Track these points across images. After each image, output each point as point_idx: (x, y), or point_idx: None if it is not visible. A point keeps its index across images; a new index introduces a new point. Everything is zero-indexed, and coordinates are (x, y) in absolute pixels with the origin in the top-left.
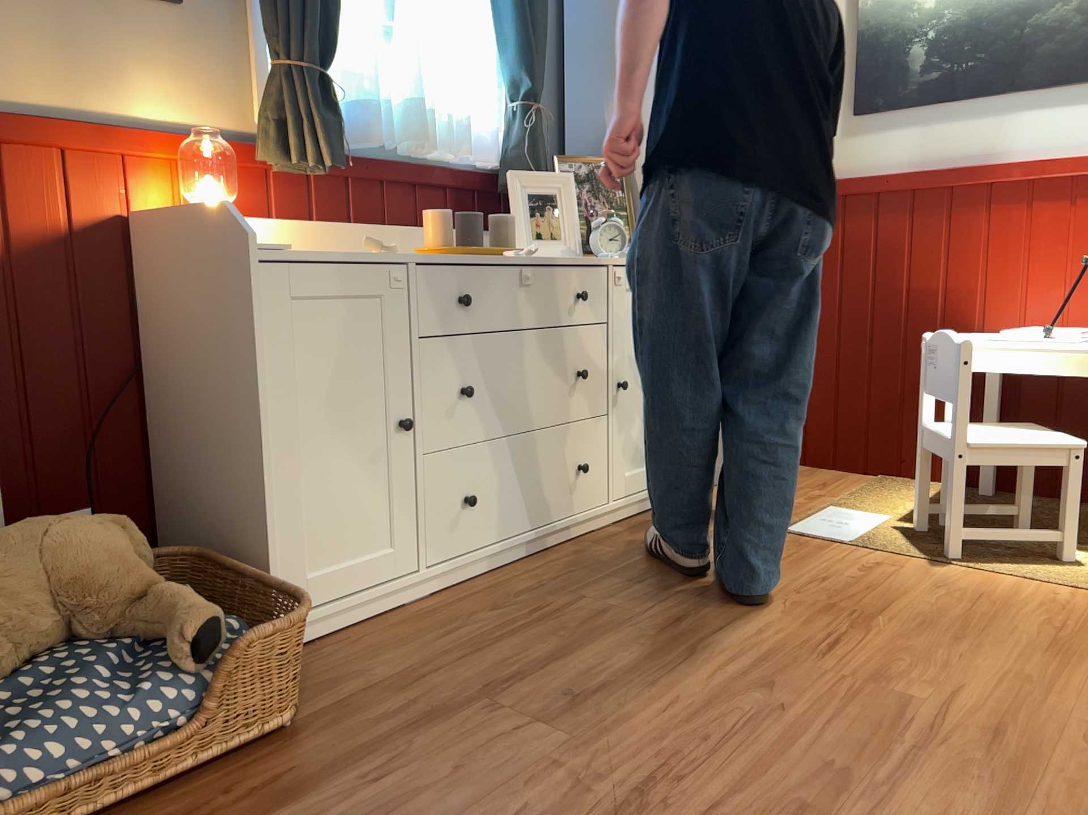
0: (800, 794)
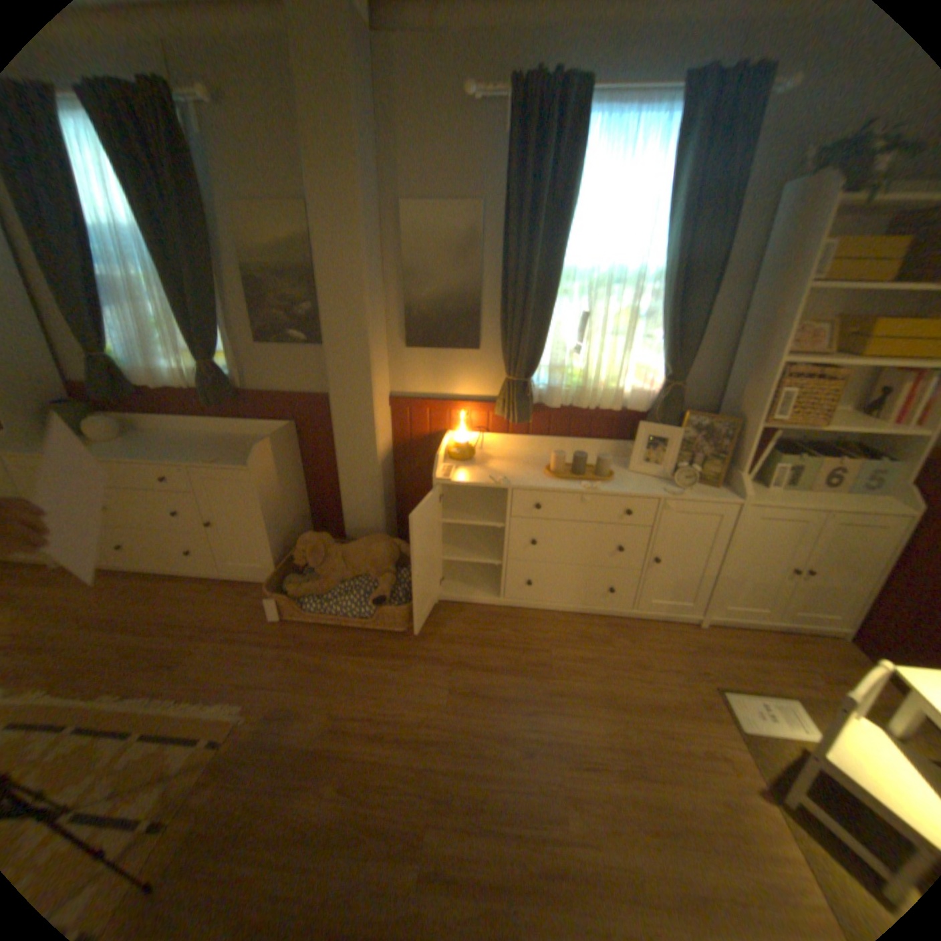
0: (460, 798)
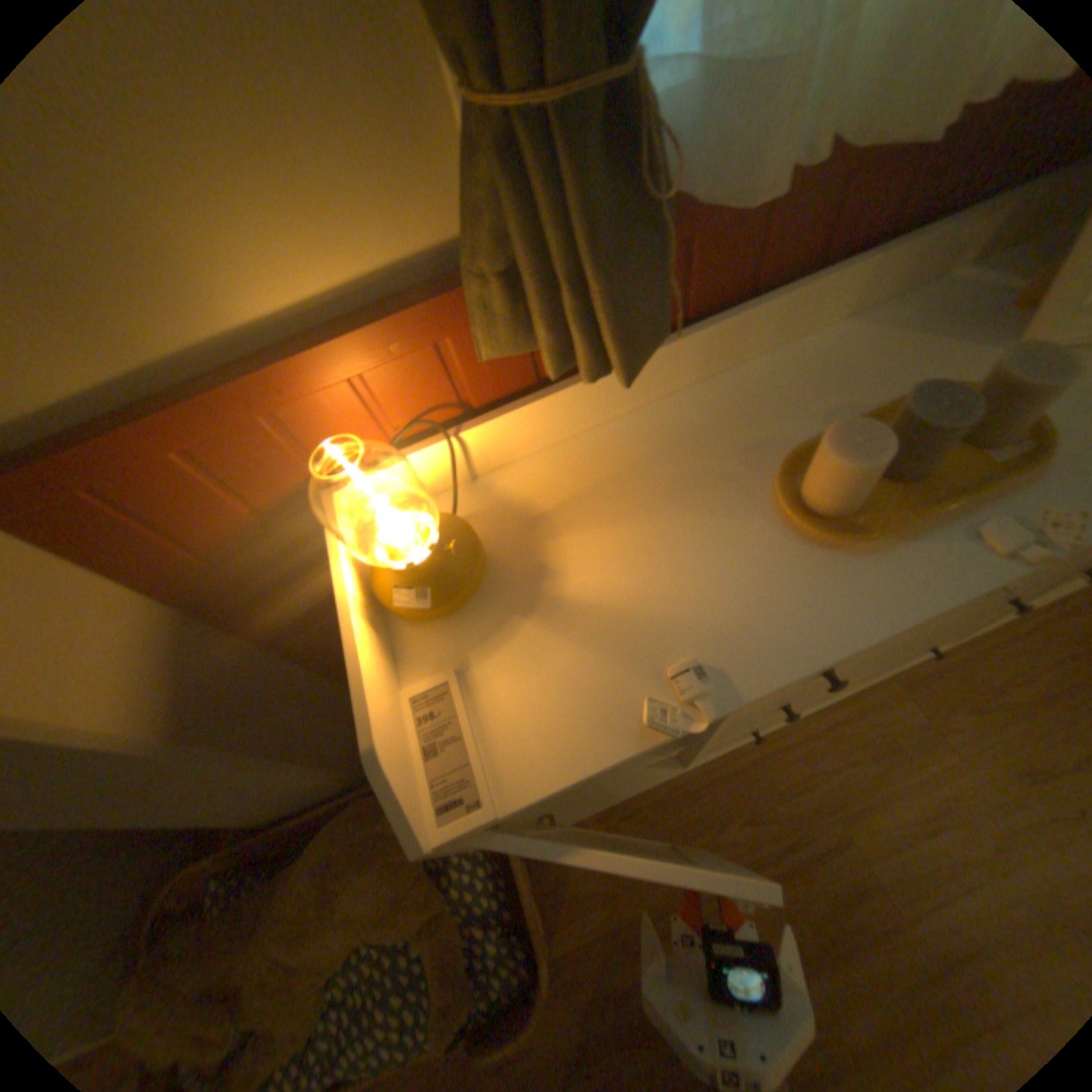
0: None
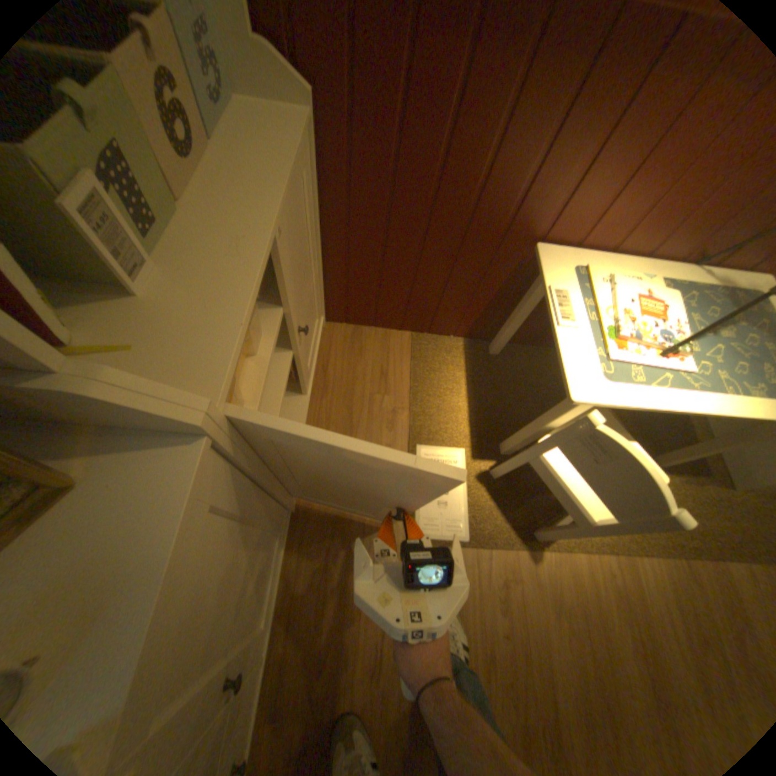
0: None
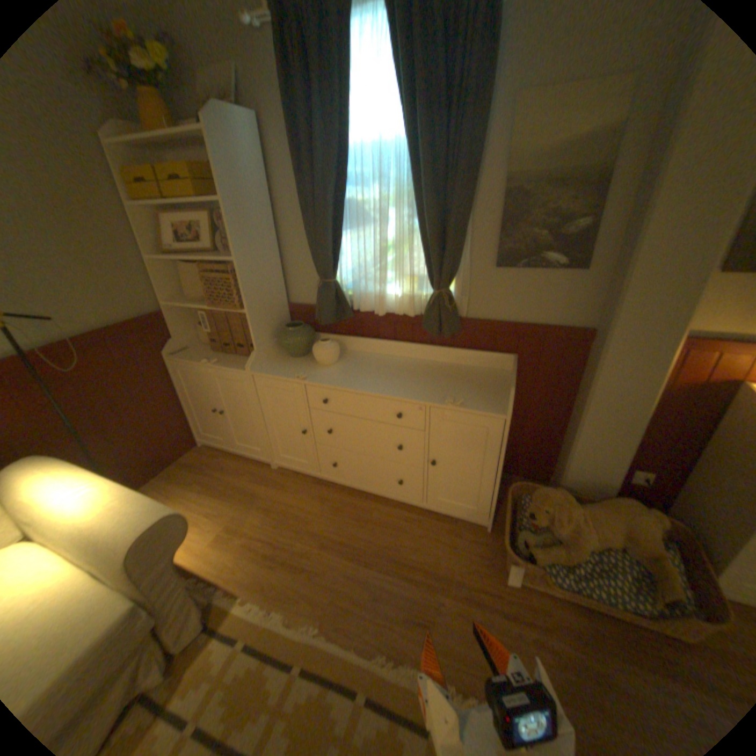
0: None
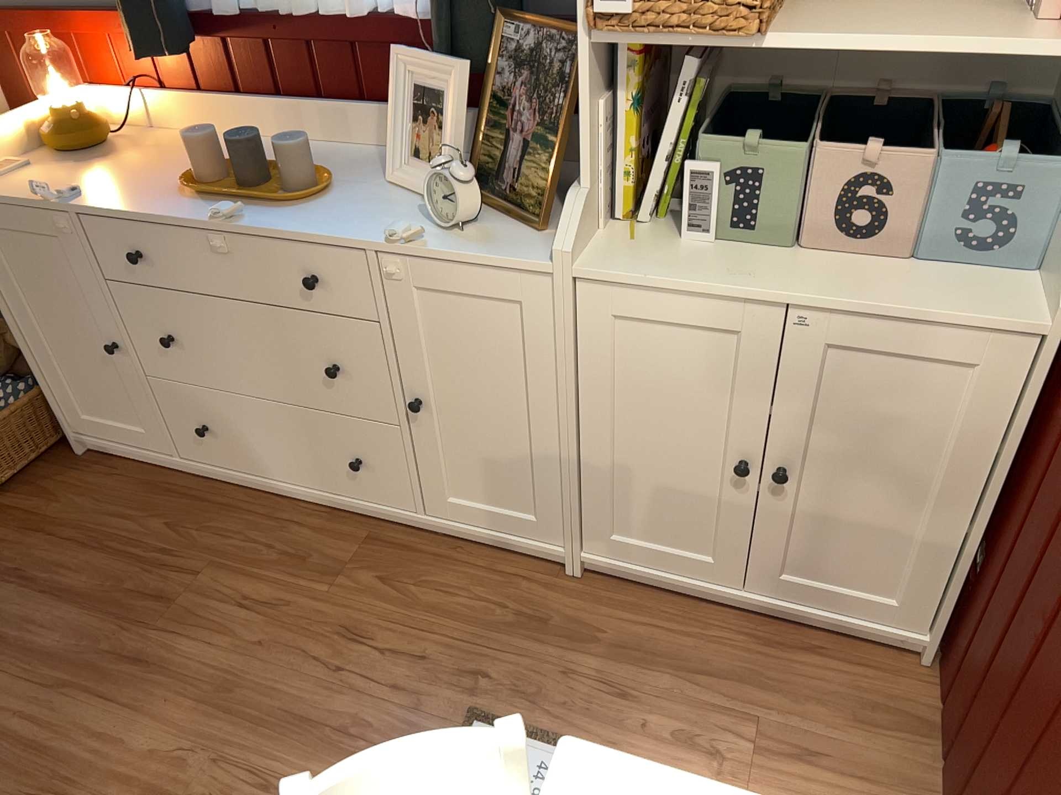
0: None
